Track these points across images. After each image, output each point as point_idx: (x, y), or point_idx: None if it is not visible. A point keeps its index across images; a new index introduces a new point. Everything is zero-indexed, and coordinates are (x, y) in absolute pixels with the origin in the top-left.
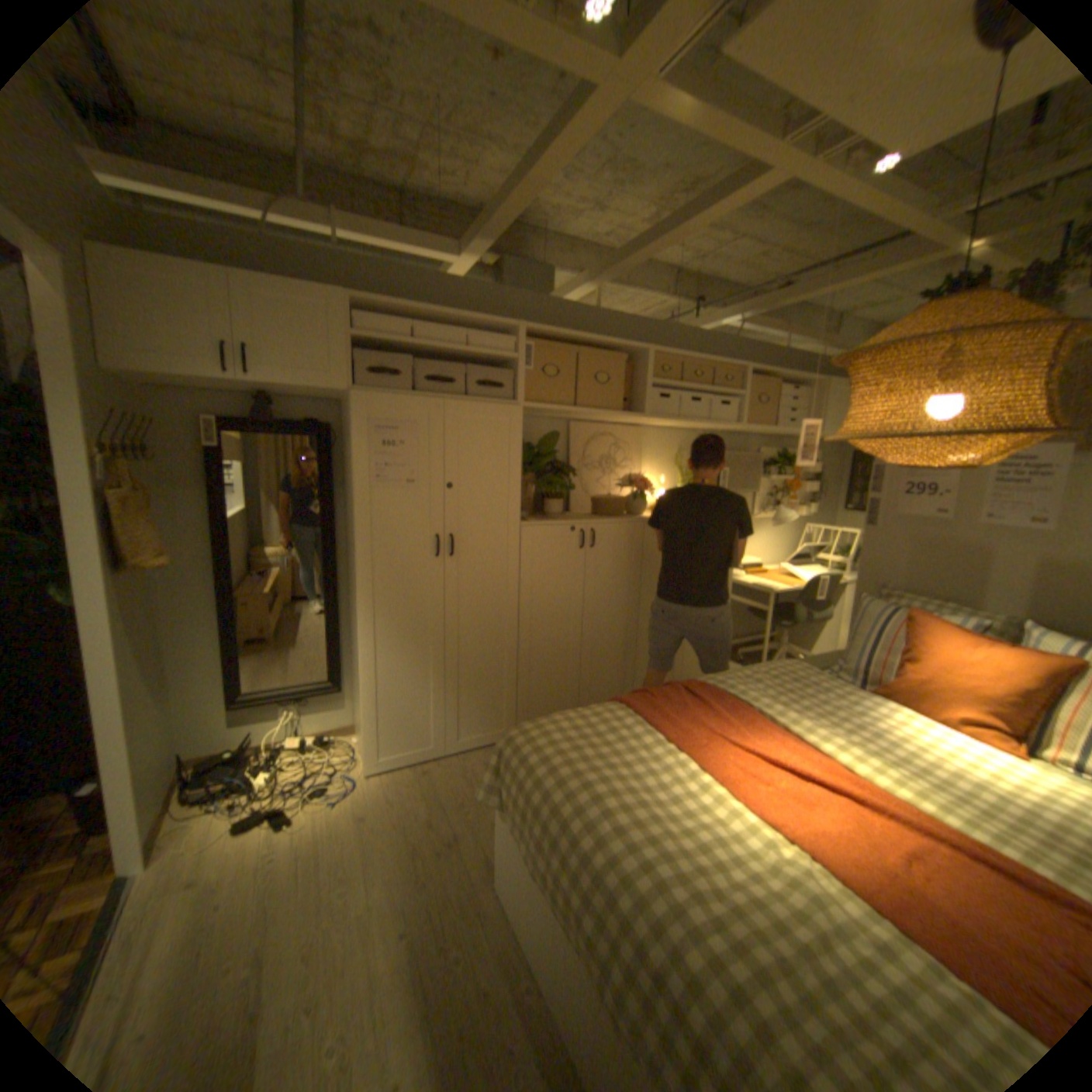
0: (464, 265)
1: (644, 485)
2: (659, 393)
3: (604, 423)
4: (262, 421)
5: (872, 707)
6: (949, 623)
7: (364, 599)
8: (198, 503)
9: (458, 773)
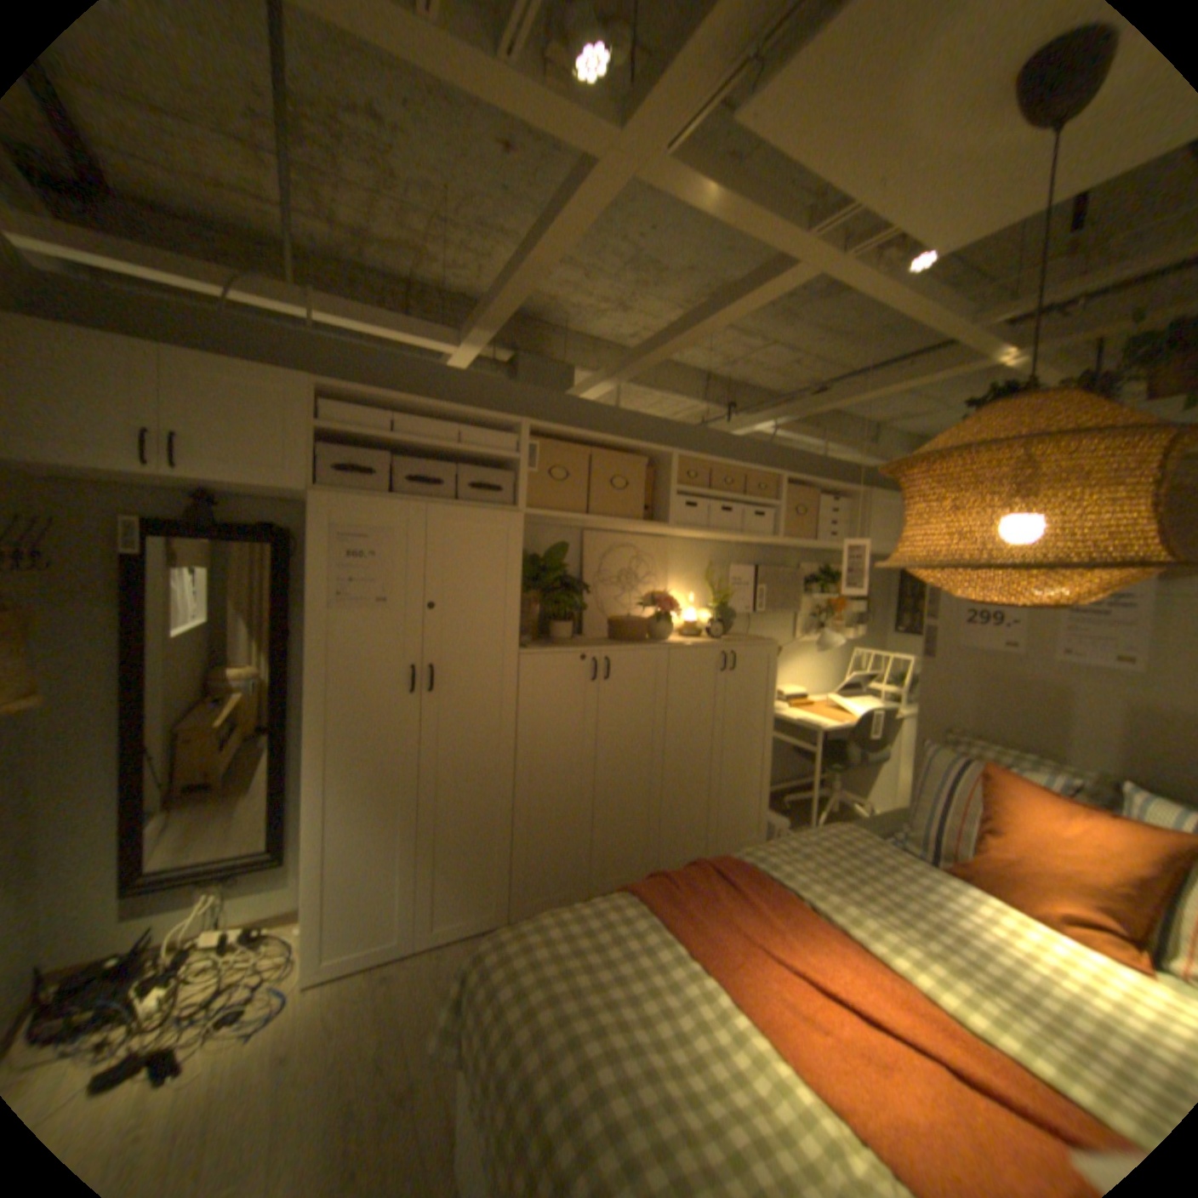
0: (466, 357)
1: (670, 604)
2: (684, 501)
3: (623, 533)
4: (199, 524)
5: (950, 896)
6: (1032, 782)
7: (310, 749)
8: (105, 624)
9: (426, 980)
